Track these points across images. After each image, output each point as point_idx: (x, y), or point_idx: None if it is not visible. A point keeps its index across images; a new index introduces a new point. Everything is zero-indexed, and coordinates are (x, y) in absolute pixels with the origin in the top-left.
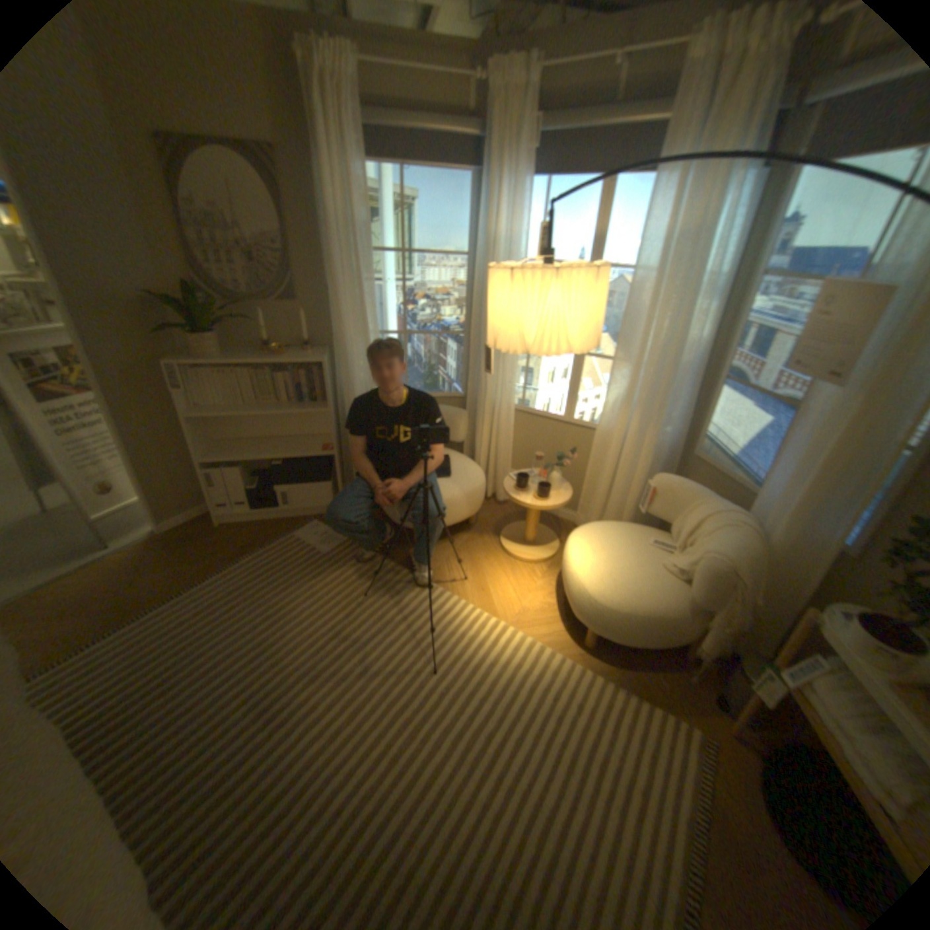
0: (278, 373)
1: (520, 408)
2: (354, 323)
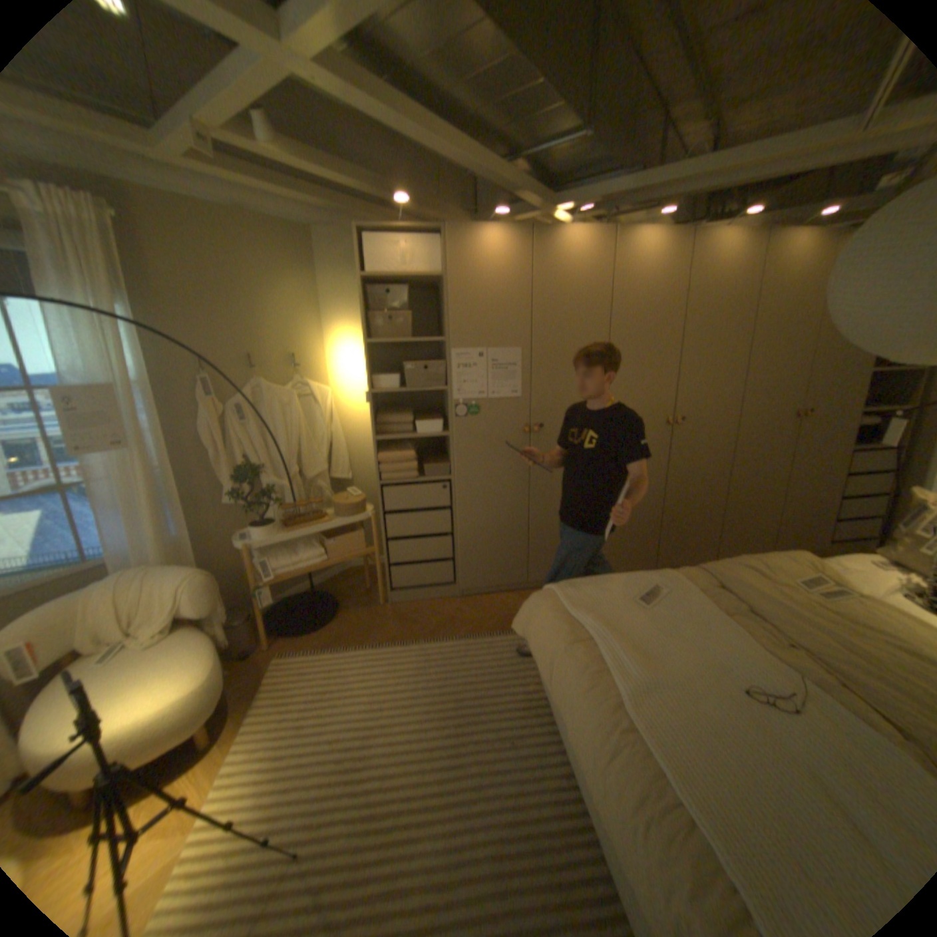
0: None
1: None
2: None
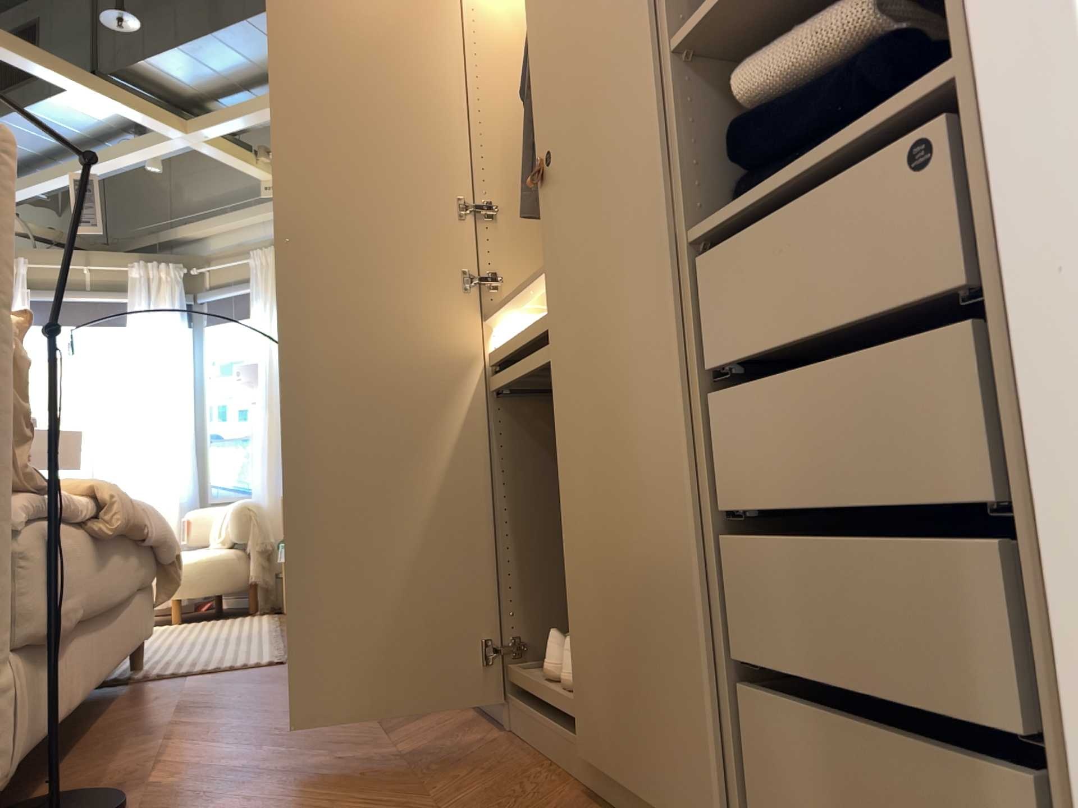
0: None
1: None
2: None
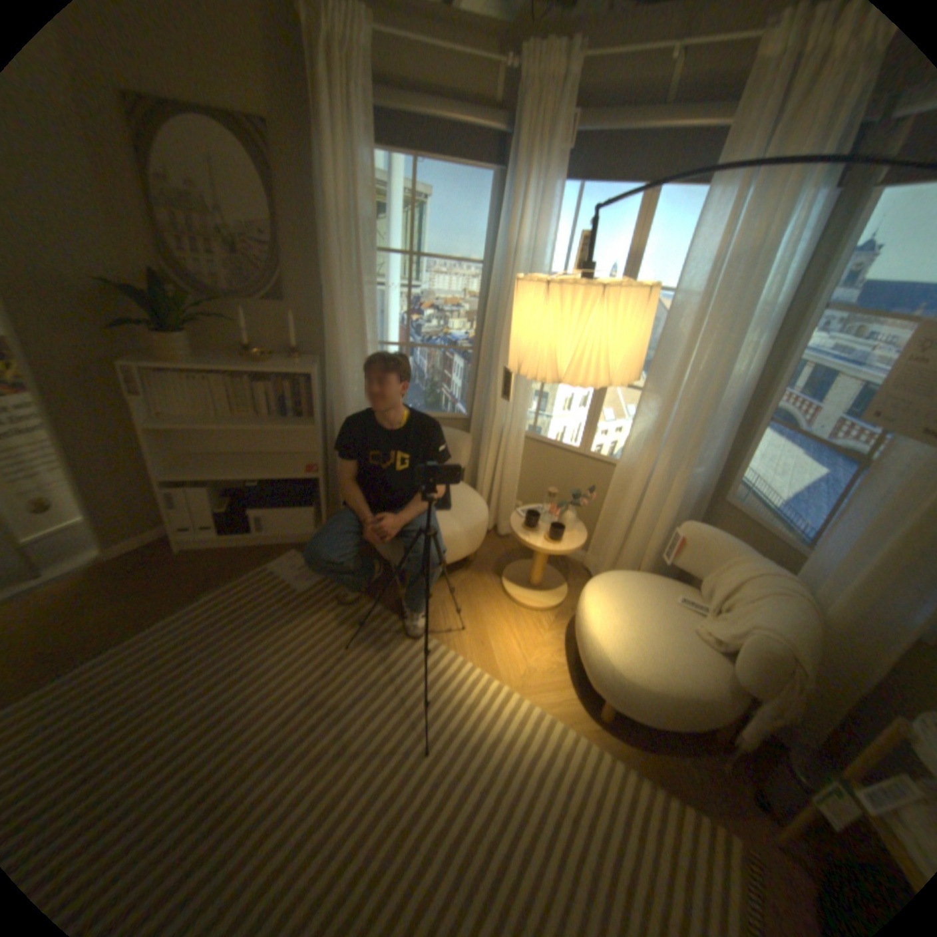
0: (262, 381)
1: (532, 434)
2: (352, 331)
